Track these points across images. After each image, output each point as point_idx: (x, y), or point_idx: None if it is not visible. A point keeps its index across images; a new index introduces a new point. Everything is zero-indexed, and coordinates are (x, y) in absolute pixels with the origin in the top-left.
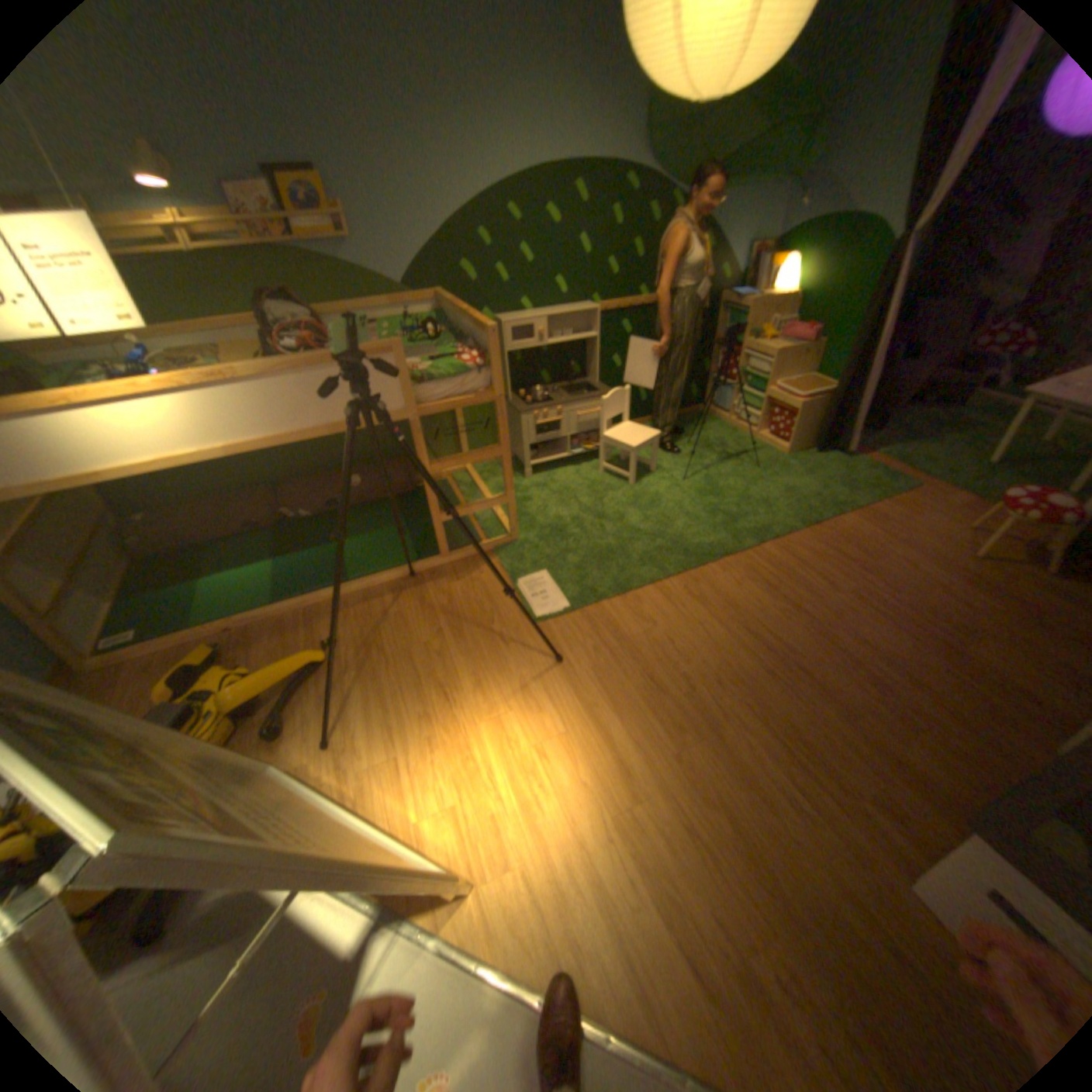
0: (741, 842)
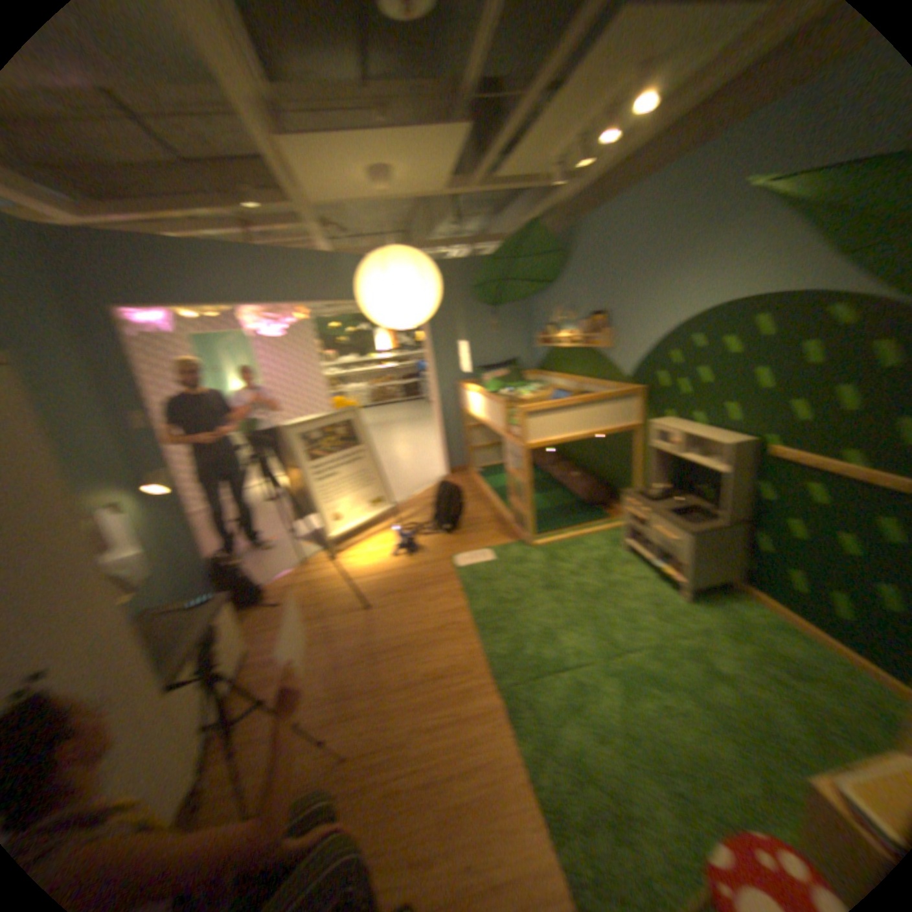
0: (308, 606)
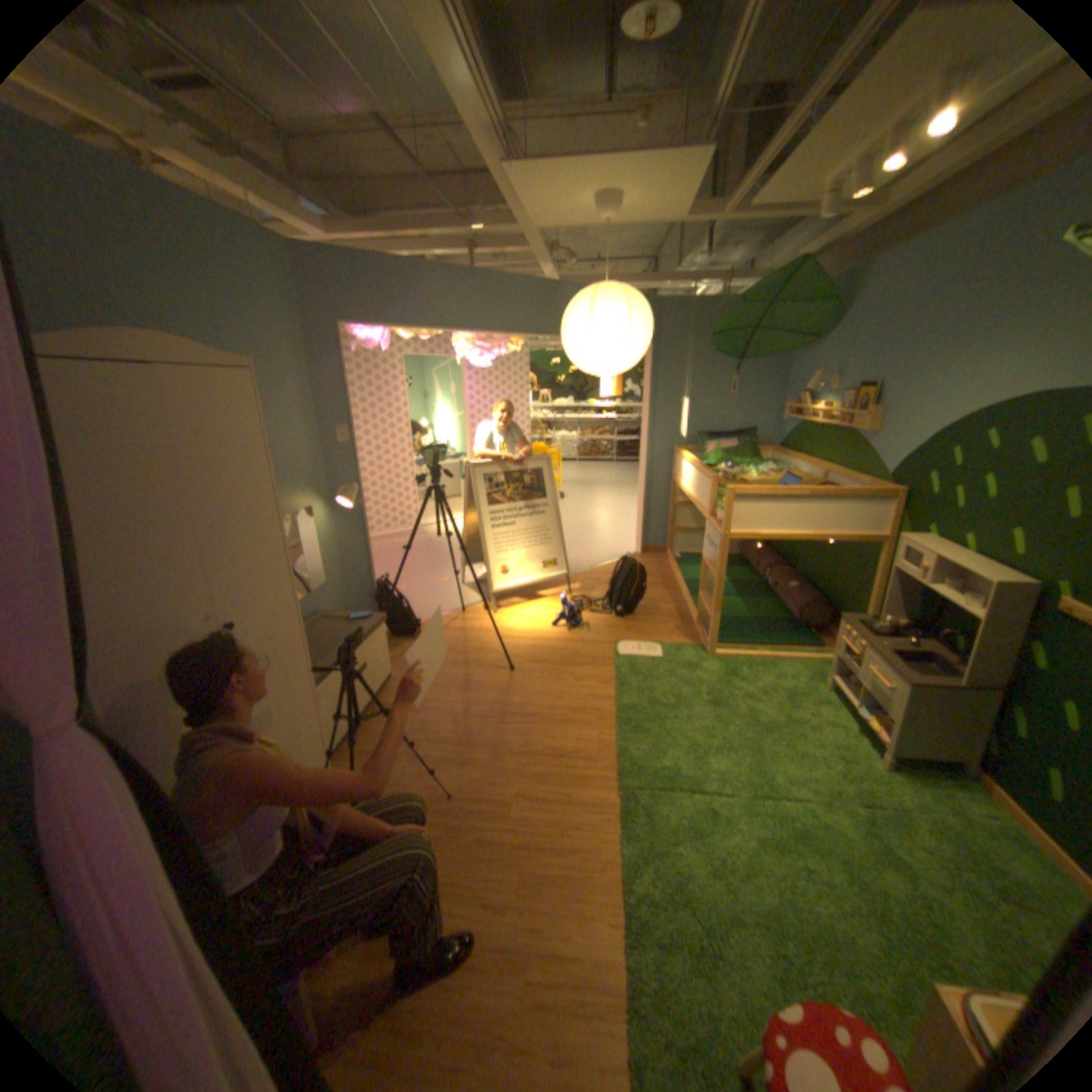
0: (453, 651)
